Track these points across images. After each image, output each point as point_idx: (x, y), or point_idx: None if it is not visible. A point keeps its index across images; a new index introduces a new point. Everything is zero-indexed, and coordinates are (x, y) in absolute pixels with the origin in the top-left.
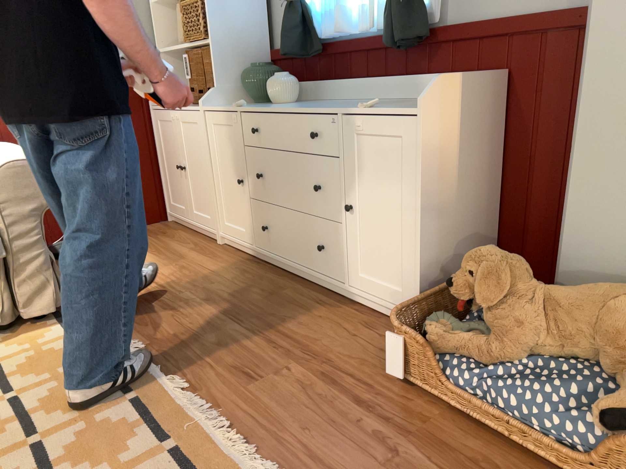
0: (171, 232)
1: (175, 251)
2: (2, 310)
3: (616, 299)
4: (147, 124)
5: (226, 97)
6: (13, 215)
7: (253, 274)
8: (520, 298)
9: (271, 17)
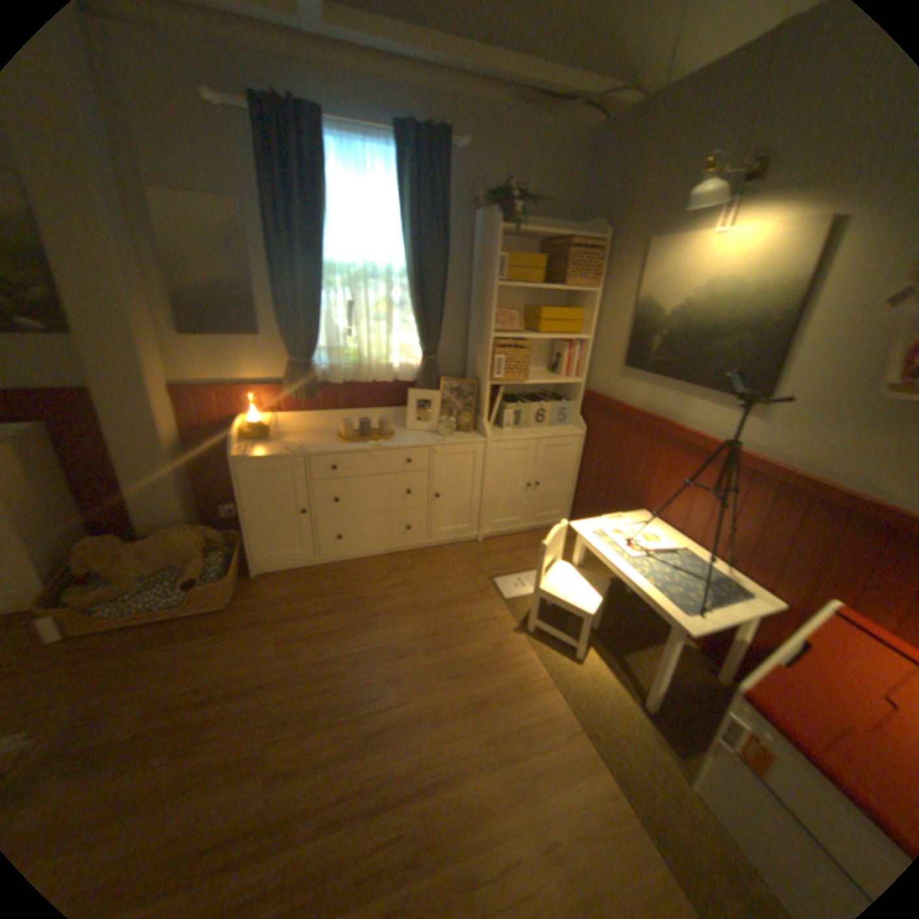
0: None
1: None
2: None
3: (167, 538)
4: None
5: None
6: None
7: None
8: (118, 559)
9: None
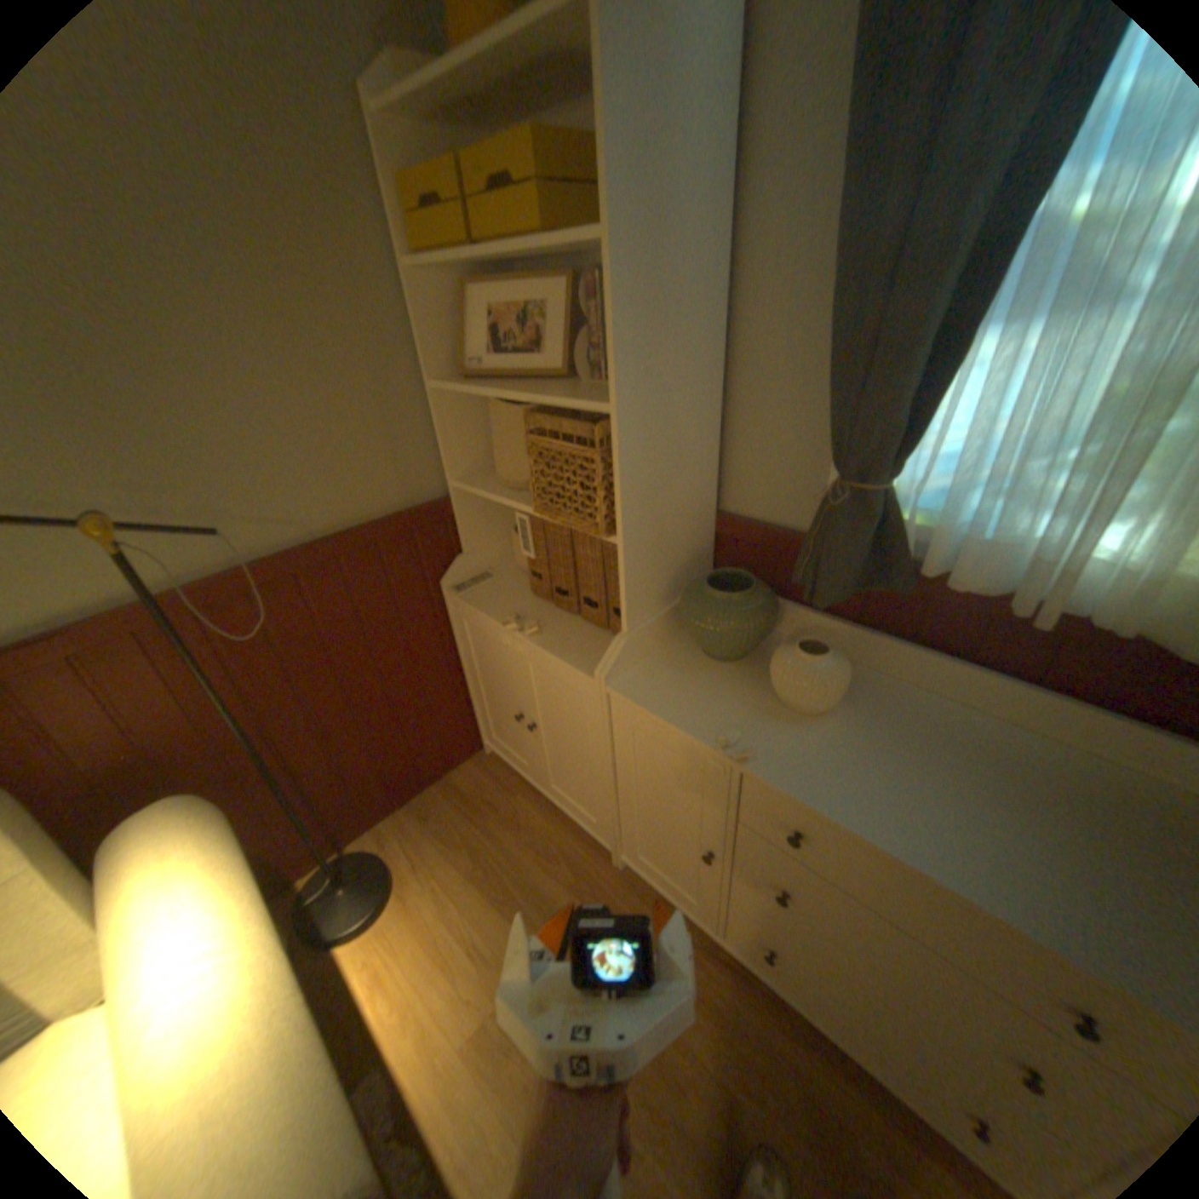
0: (507, 803)
1: (544, 901)
2: None
3: None
4: (438, 616)
5: (647, 642)
6: None
7: (748, 1032)
8: None
9: (728, 440)
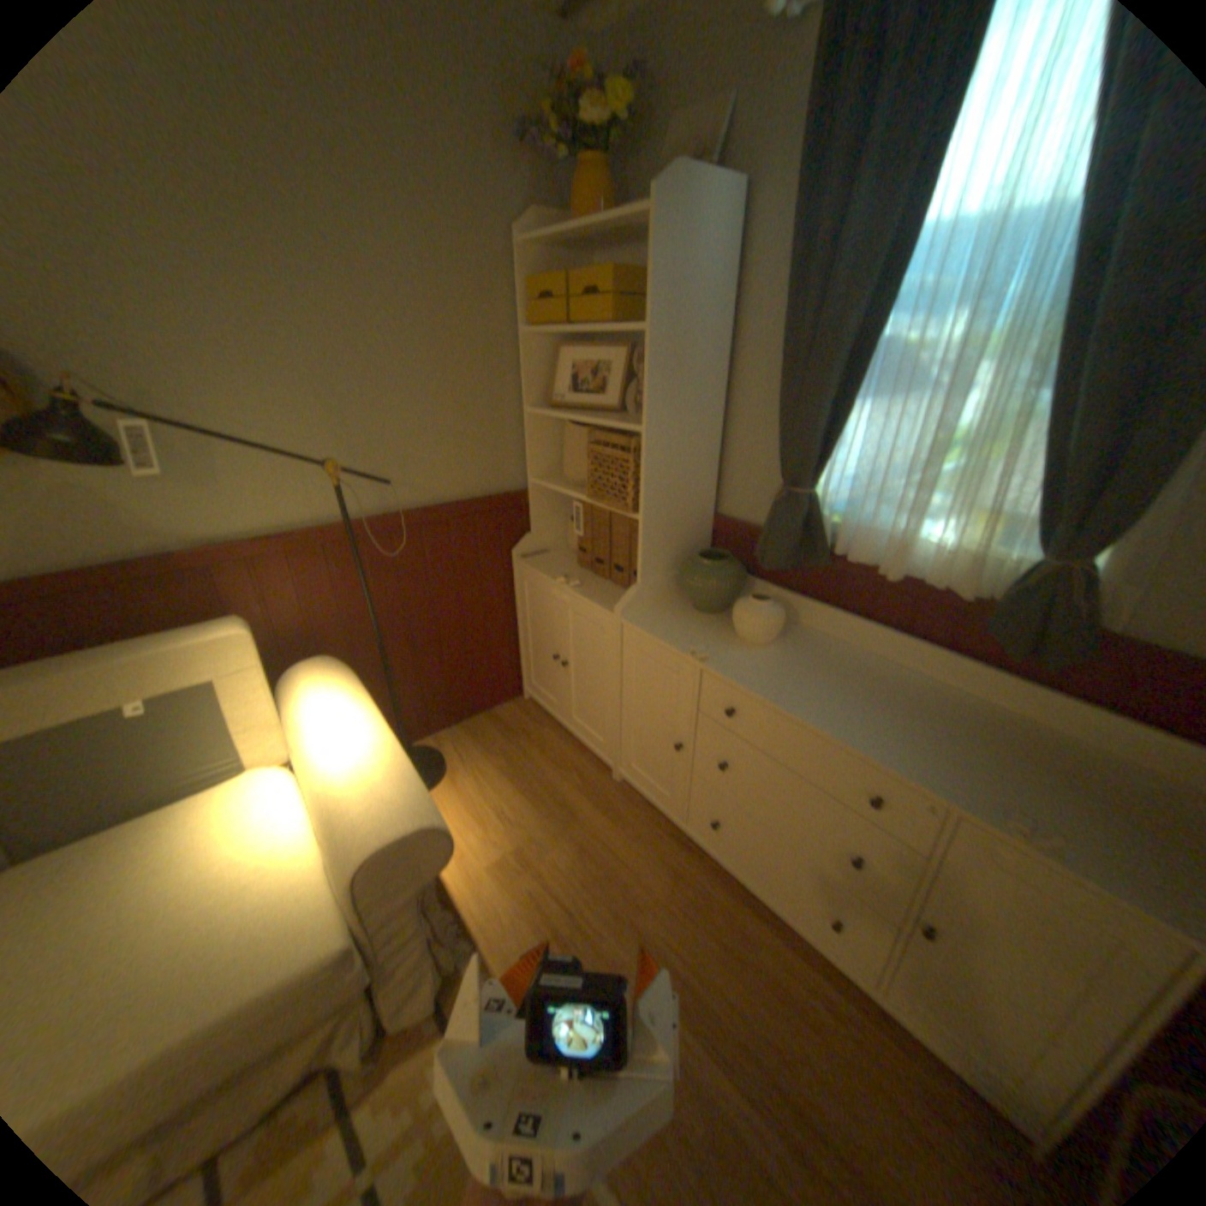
0: (537, 730)
1: (557, 792)
2: (360, 1037)
3: None
4: (506, 577)
5: (653, 594)
6: (379, 916)
7: (694, 884)
8: None
9: (725, 463)
